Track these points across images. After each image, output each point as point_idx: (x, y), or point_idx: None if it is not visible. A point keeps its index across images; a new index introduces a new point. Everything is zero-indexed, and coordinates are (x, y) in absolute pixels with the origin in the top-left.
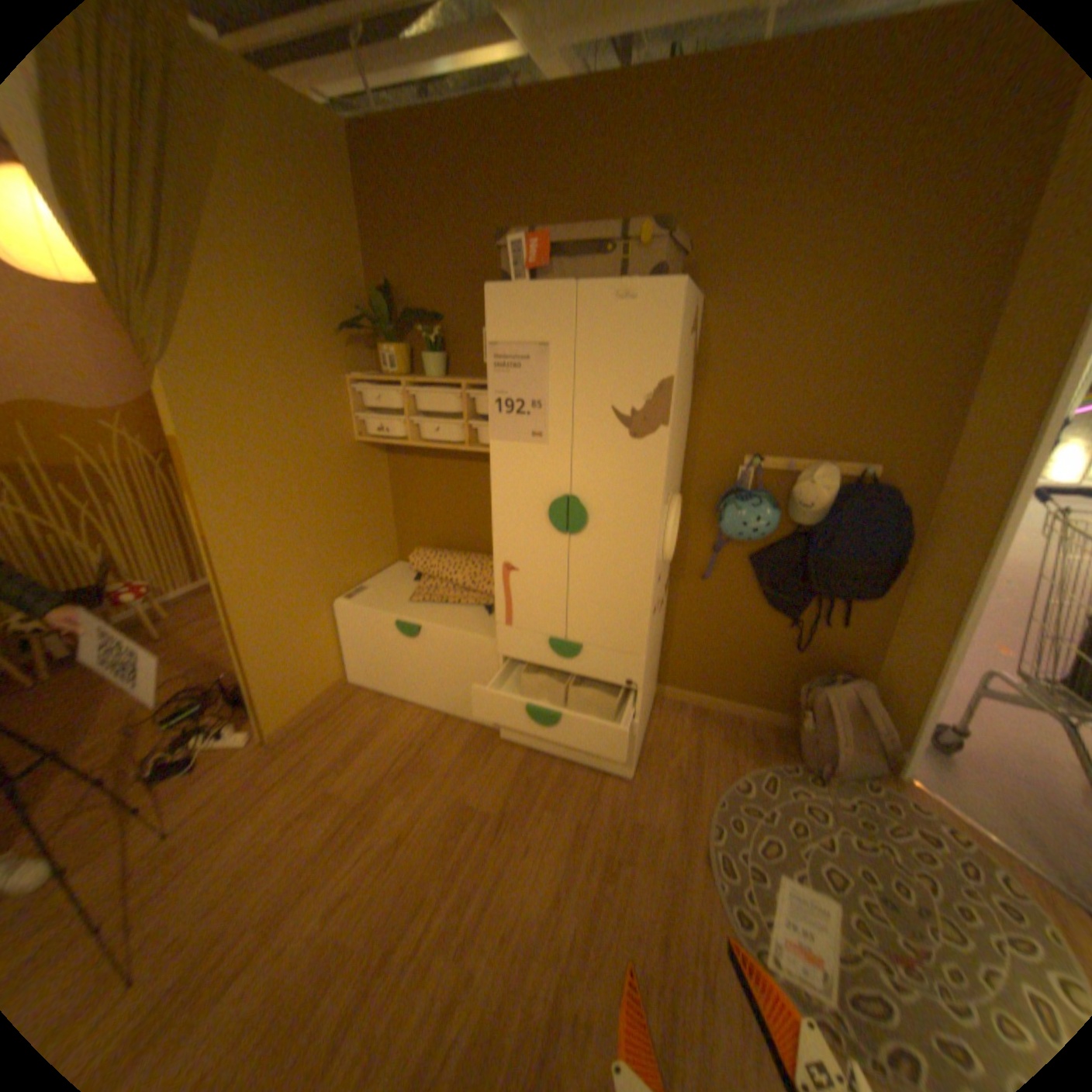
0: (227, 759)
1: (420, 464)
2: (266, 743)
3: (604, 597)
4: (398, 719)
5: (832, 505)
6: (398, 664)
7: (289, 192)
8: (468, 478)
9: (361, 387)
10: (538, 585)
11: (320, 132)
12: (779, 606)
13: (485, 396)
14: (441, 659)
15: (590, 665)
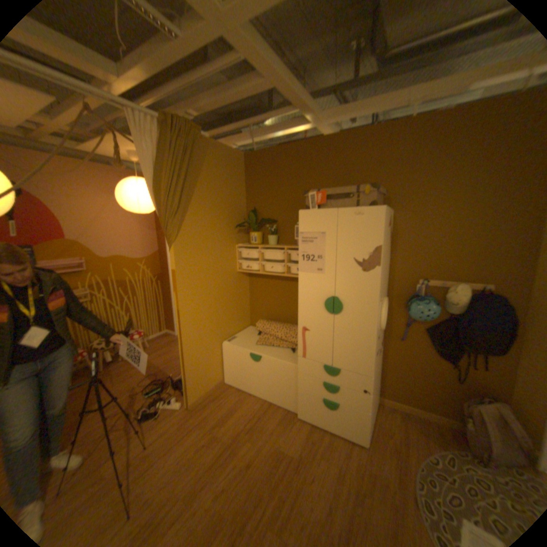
0: (171, 414)
1: (263, 281)
2: (188, 408)
3: (351, 345)
4: (247, 403)
5: (468, 304)
6: (249, 375)
7: (223, 179)
8: (284, 288)
9: (242, 249)
10: (319, 338)
11: (235, 158)
12: (446, 356)
13: (295, 253)
14: (270, 373)
15: (345, 380)
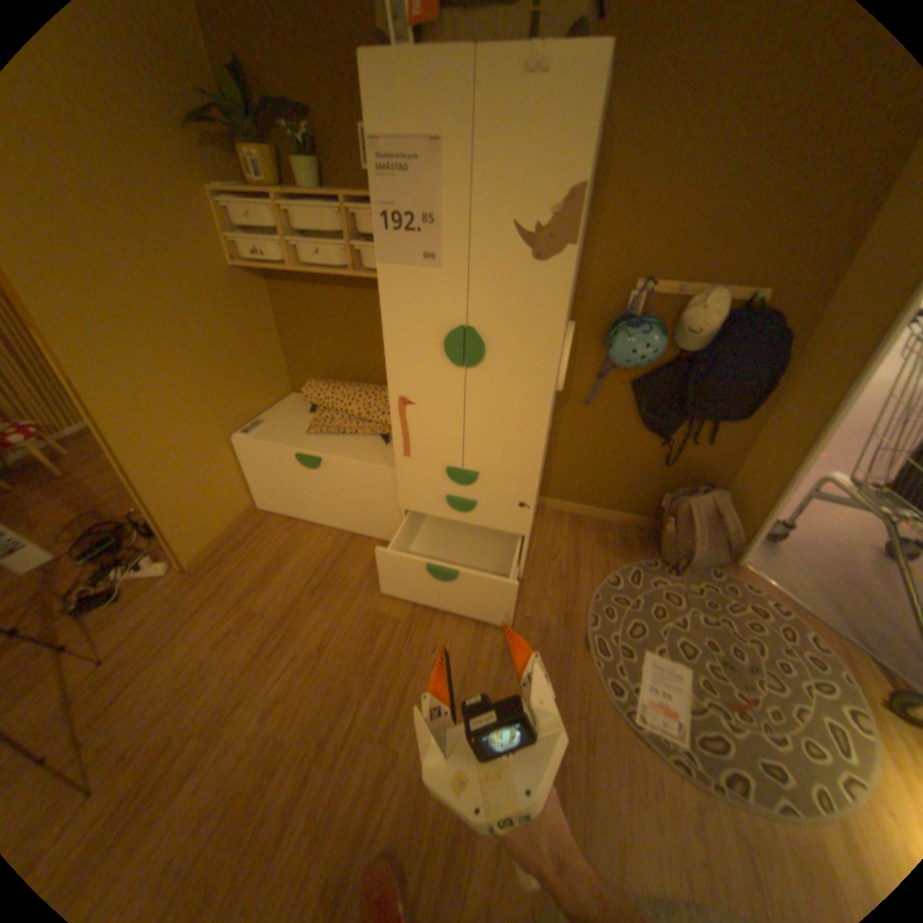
0: (149, 587)
1: (303, 290)
2: (185, 570)
3: (500, 429)
4: (308, 539)
5: (718, 330)
6: (302, 492)
7: None
8: (354, 306)
9: (223, 199)
10: (434, 418)
11: None
12: (654, 427)
13: (366, 211)
14: (343, 487)
15: (486, 490)
